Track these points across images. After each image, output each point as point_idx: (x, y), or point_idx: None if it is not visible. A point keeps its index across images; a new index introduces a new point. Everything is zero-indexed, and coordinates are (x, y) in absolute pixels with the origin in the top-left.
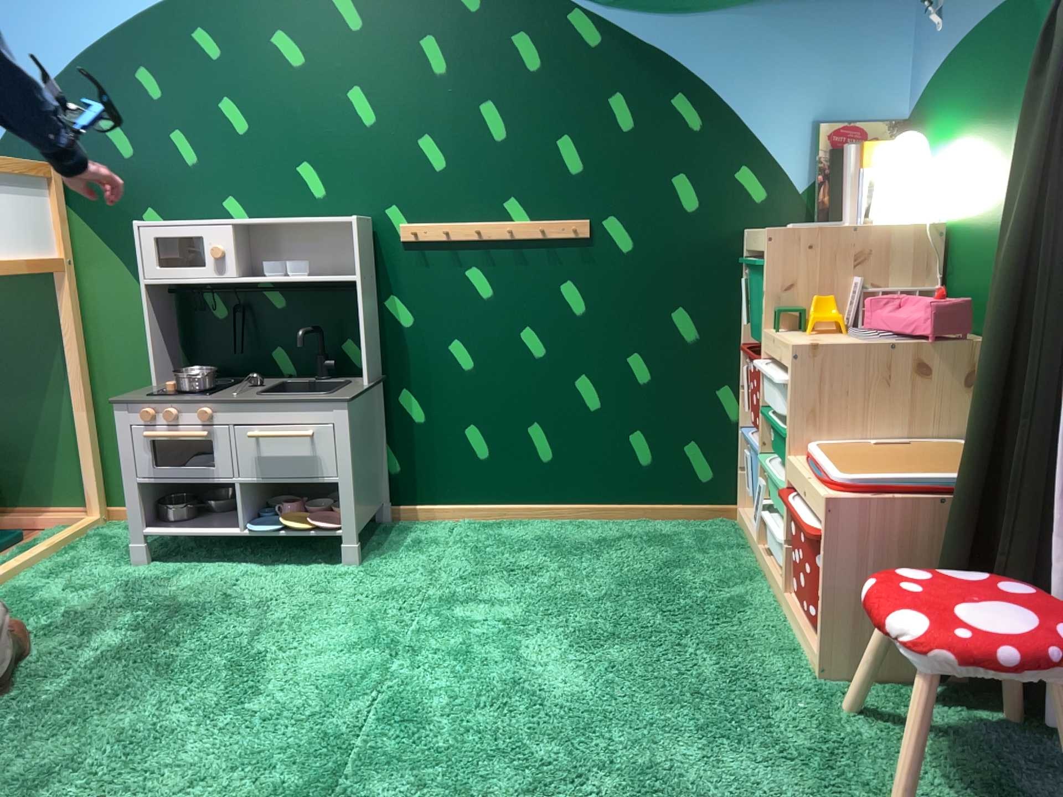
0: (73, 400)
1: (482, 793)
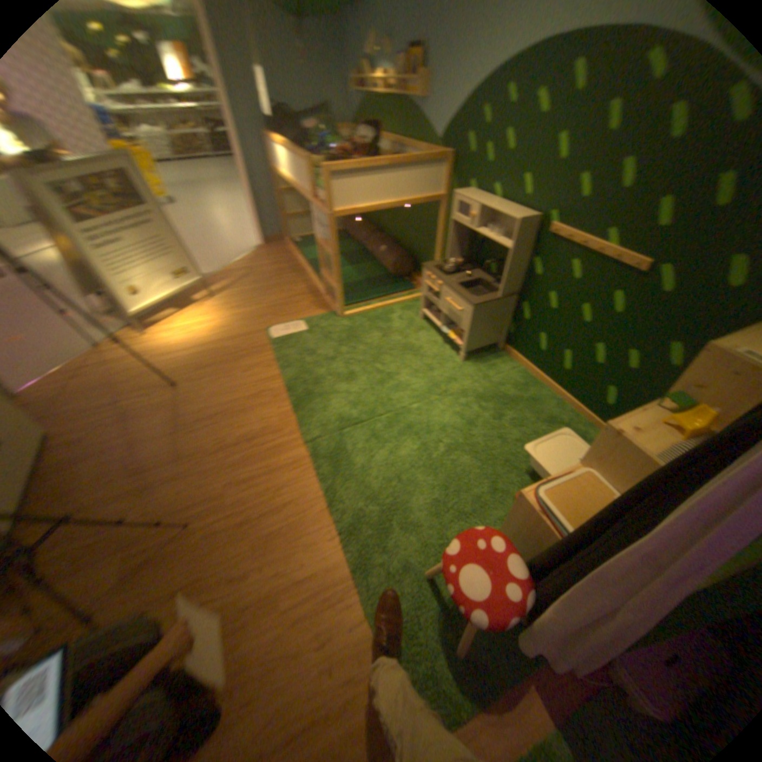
0: (439, 250)
1: (374, 454)
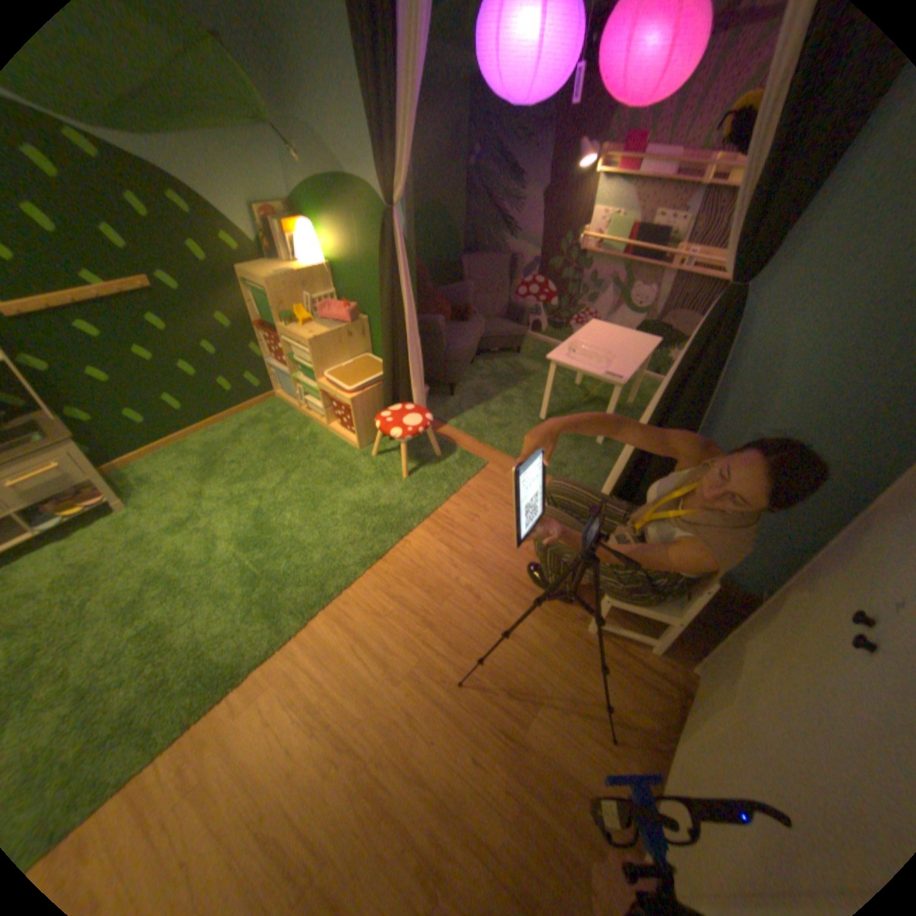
0: None
1: (304, 545)
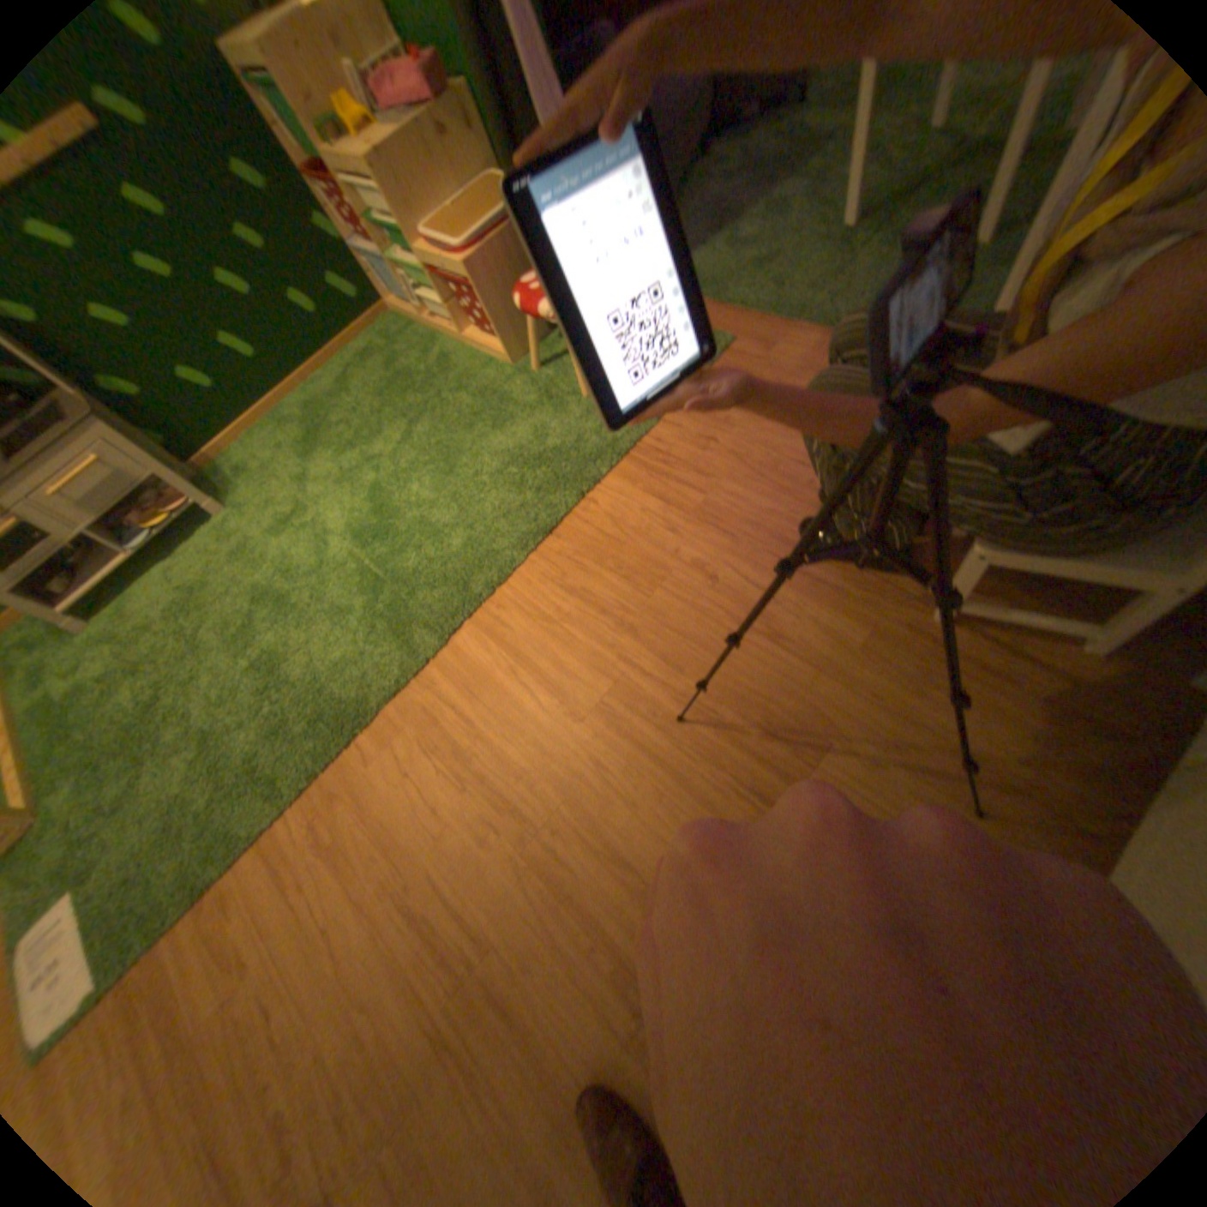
0: None
1: (438, 527)
